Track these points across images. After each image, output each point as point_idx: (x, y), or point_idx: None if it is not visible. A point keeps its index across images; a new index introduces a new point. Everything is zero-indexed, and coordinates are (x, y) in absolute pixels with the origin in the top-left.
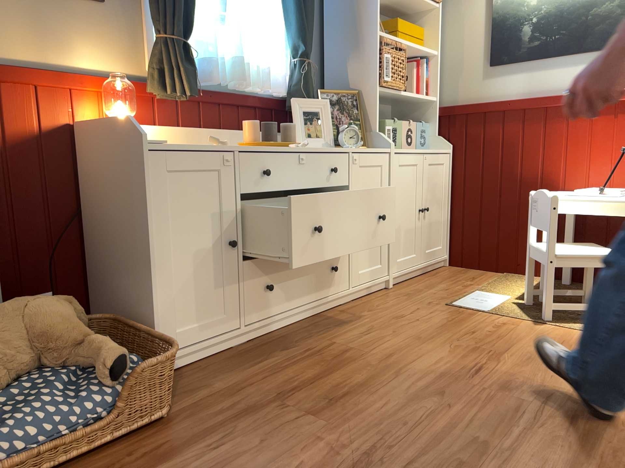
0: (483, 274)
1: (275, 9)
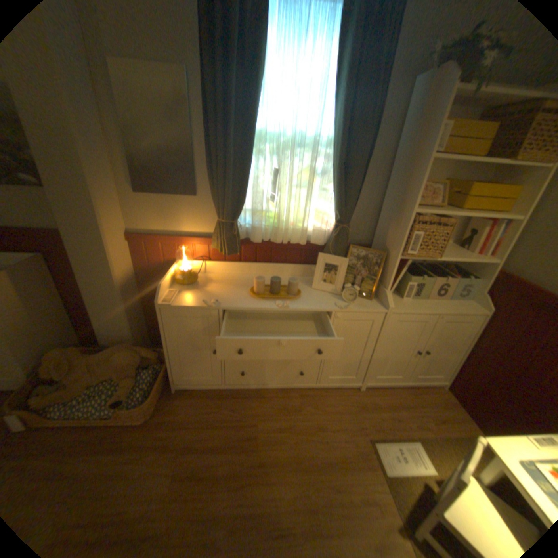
0: (462, 424)
1: (328, 181)
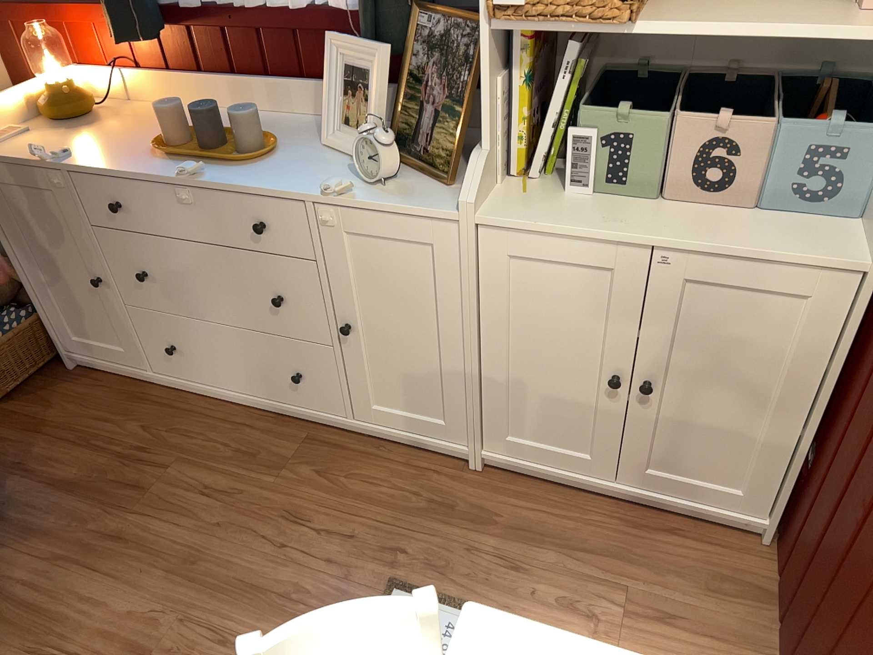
0: (732, 643)
1: None
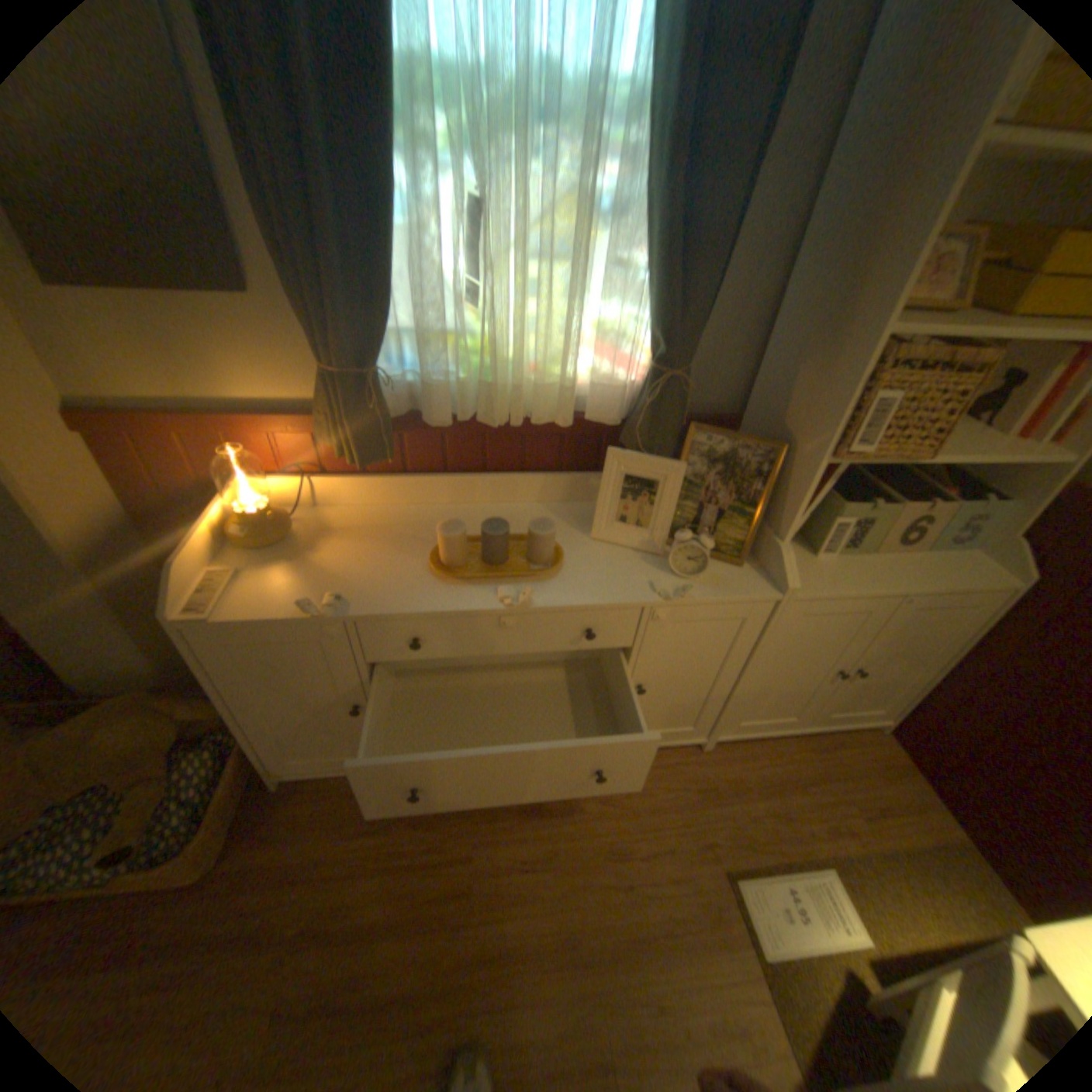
0: (922, 815)
1: (634, 238)
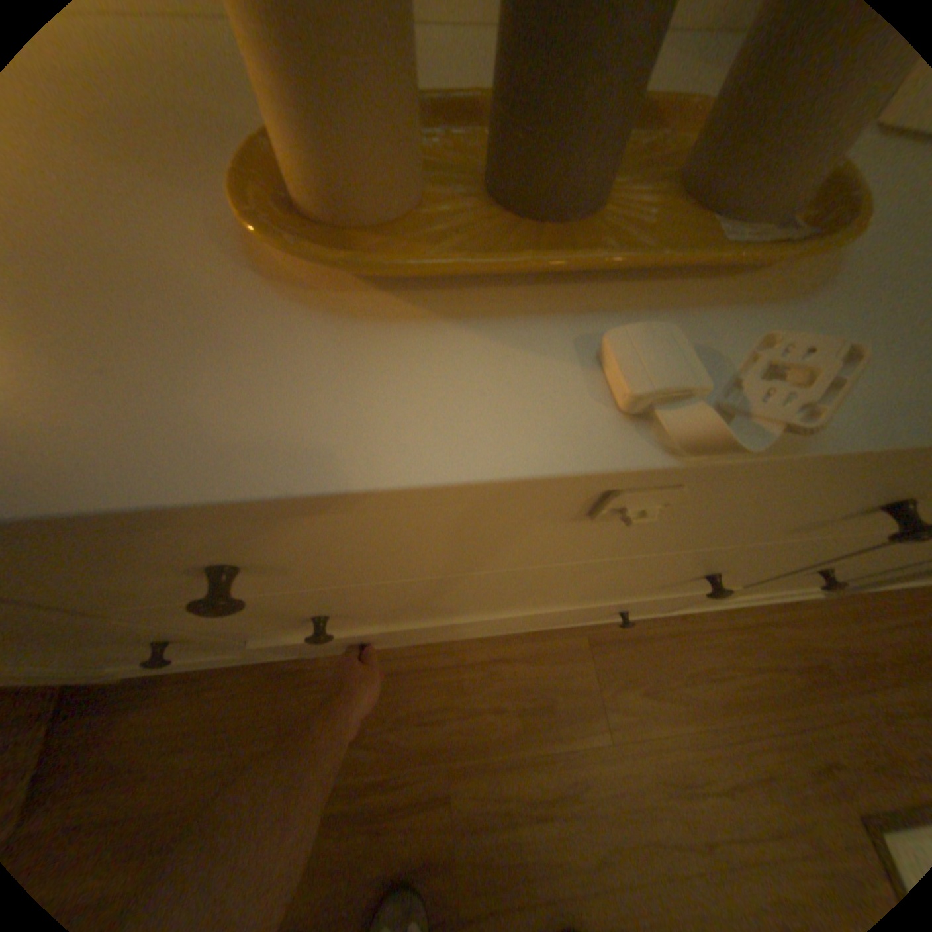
0: None
1: None
